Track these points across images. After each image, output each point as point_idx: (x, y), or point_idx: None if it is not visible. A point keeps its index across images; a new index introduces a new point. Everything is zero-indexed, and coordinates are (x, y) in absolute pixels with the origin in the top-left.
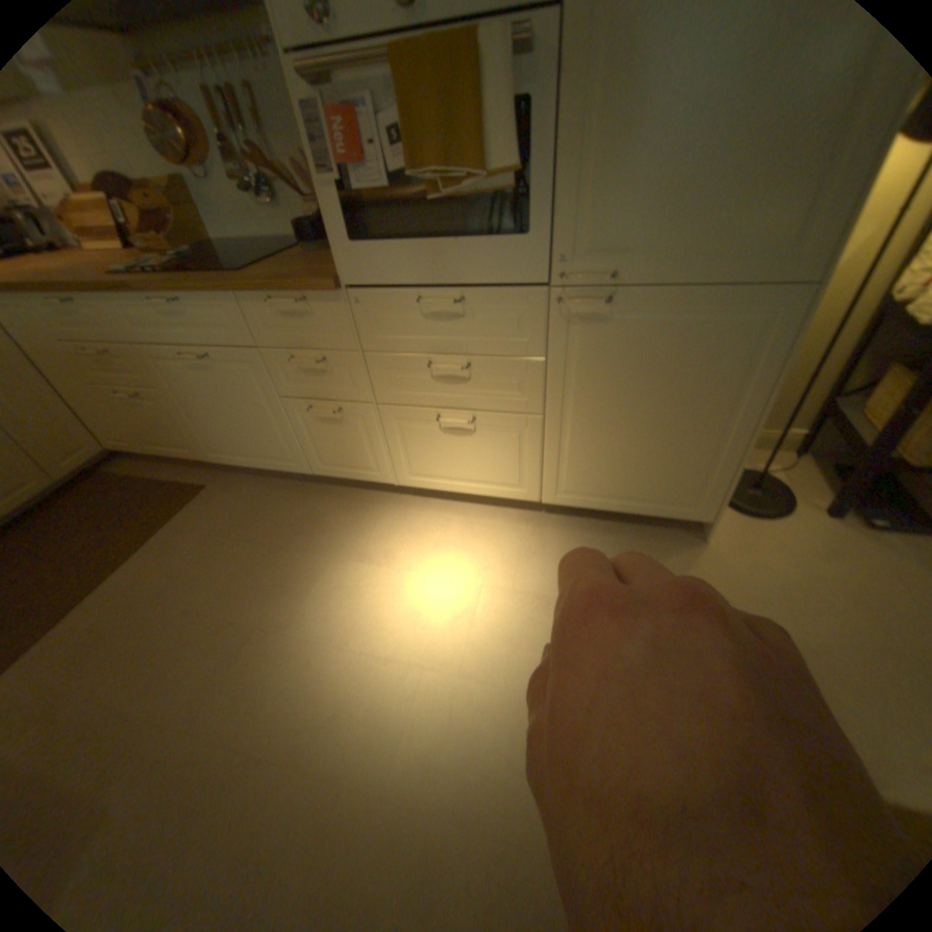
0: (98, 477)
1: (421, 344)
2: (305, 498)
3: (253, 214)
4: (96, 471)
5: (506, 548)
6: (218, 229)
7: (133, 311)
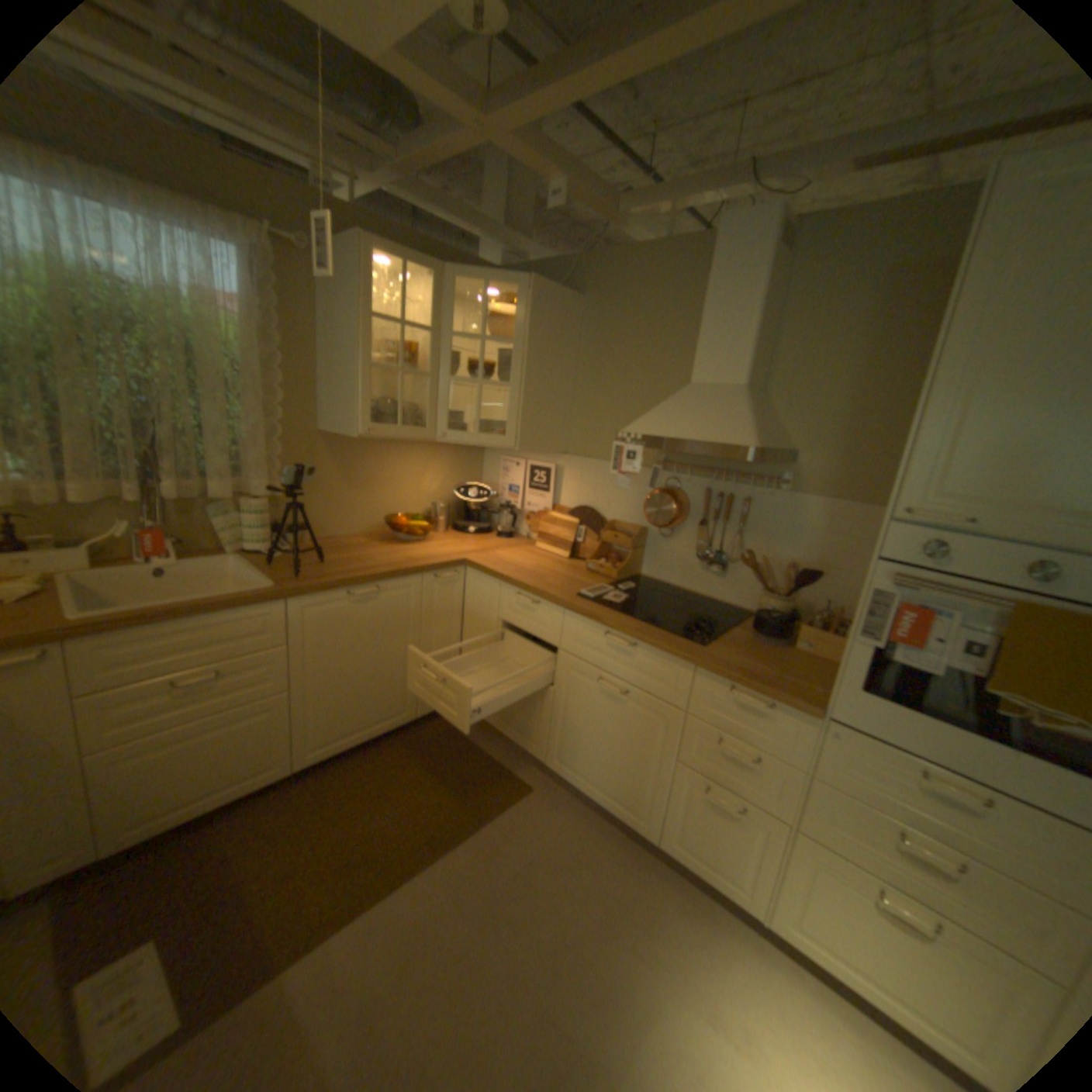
0: (439, 723)
1: (902, 812)
2: (637, 870)
3: (694, 573)
4: (438, 716)
5: None
6: (653, 570)
7: (585, 632)
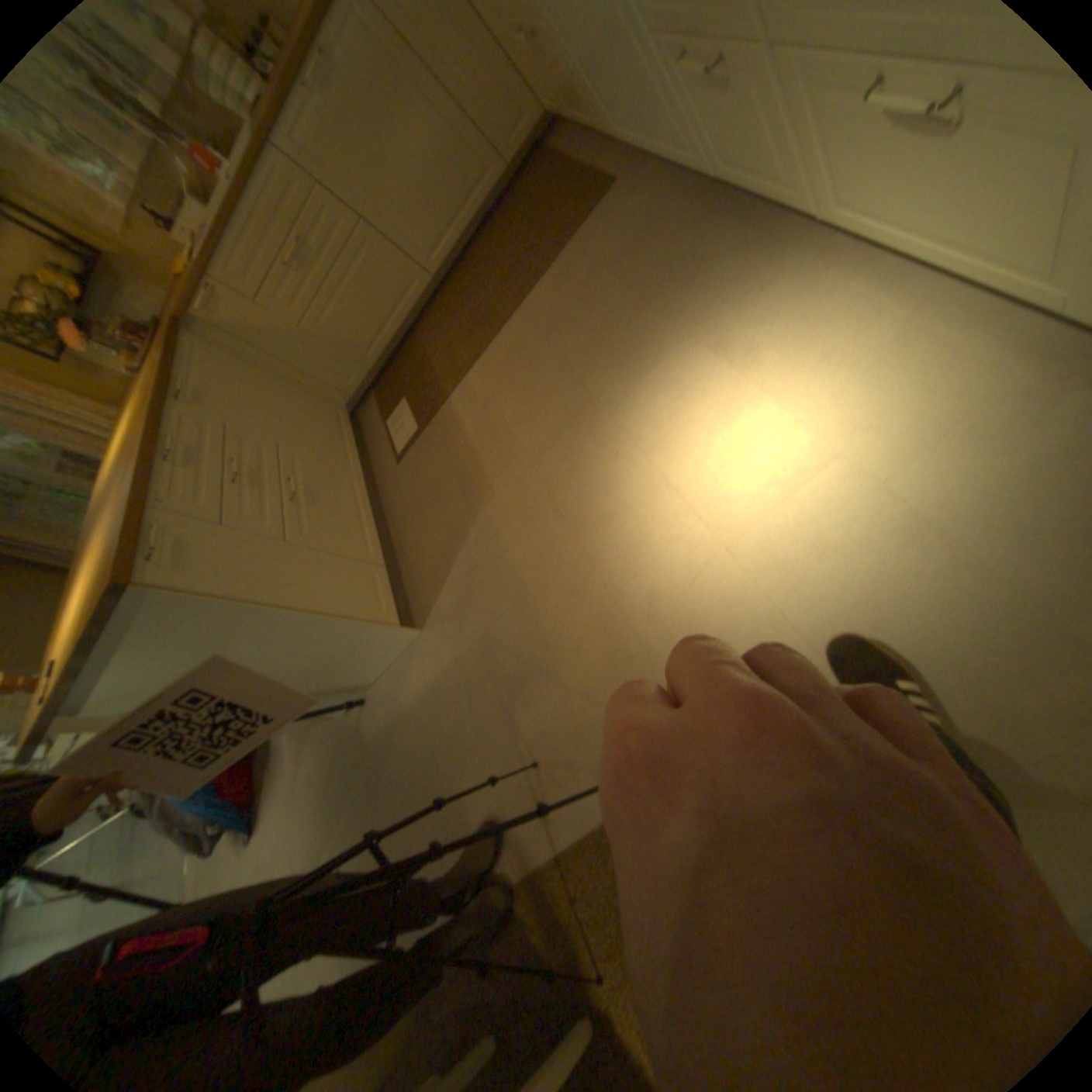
0: (543, 148)
1: None
2: (705, 214)
3: None
4: (543, 138)
5: (941, 402)
6: None
7: None
